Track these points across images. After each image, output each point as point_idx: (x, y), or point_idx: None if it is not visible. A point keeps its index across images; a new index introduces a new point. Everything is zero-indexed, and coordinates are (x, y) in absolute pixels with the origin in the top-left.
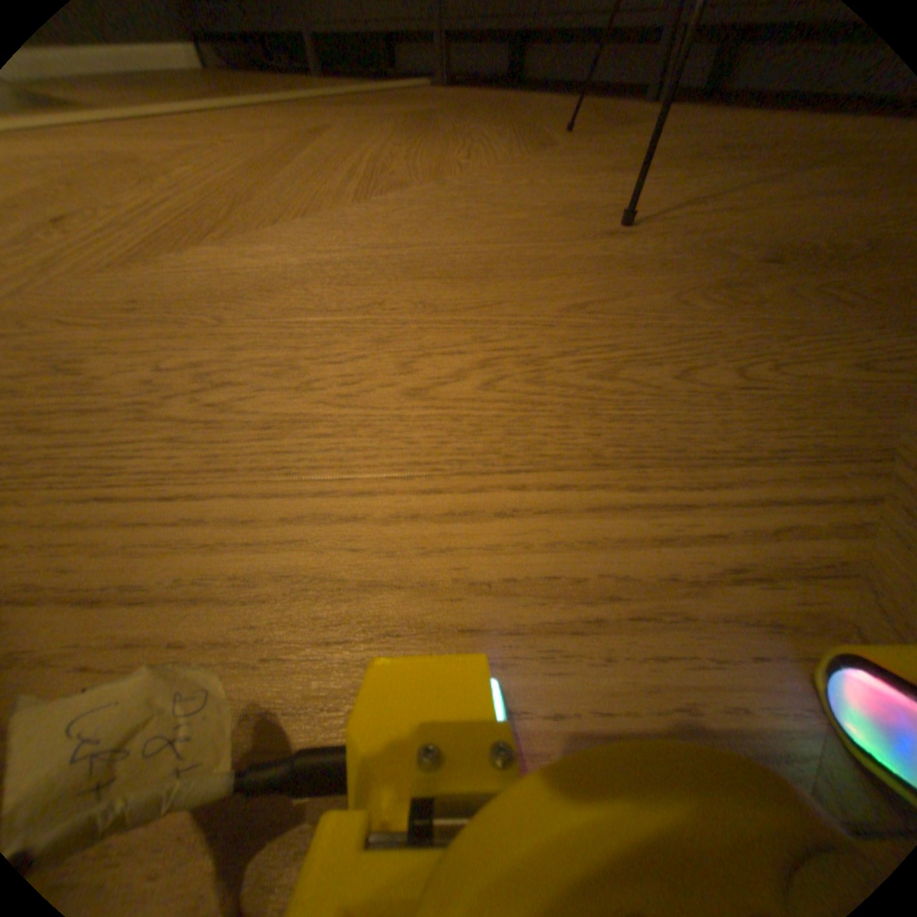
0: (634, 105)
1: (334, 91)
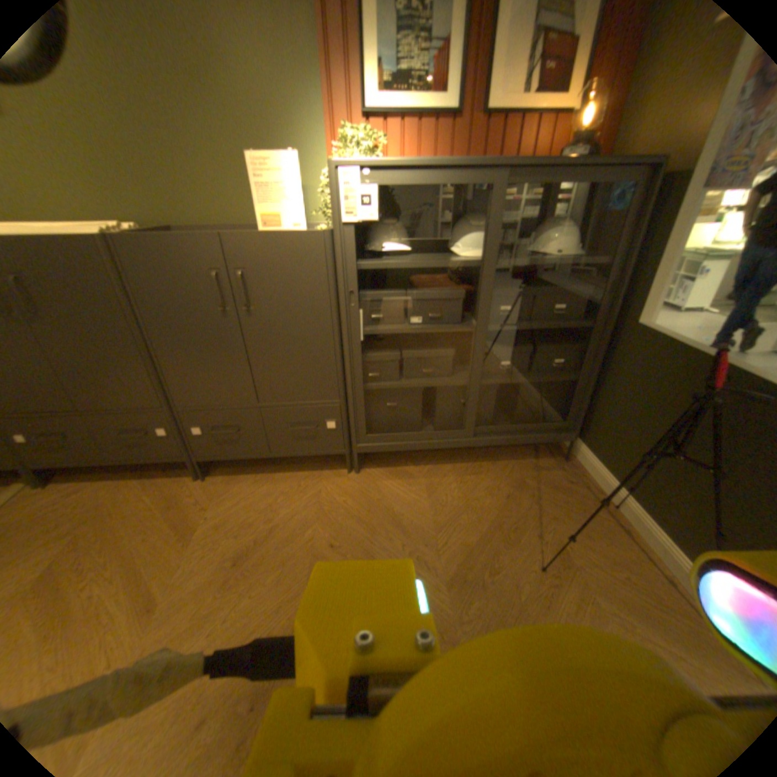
0: (188, 484)
1: None
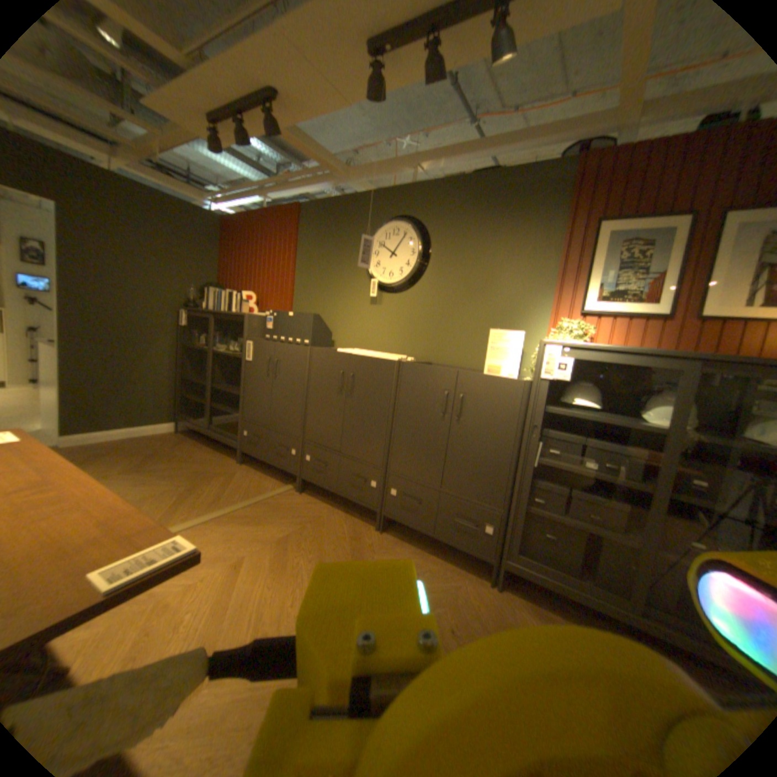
0: (370, 531)
1: (247, 503)
